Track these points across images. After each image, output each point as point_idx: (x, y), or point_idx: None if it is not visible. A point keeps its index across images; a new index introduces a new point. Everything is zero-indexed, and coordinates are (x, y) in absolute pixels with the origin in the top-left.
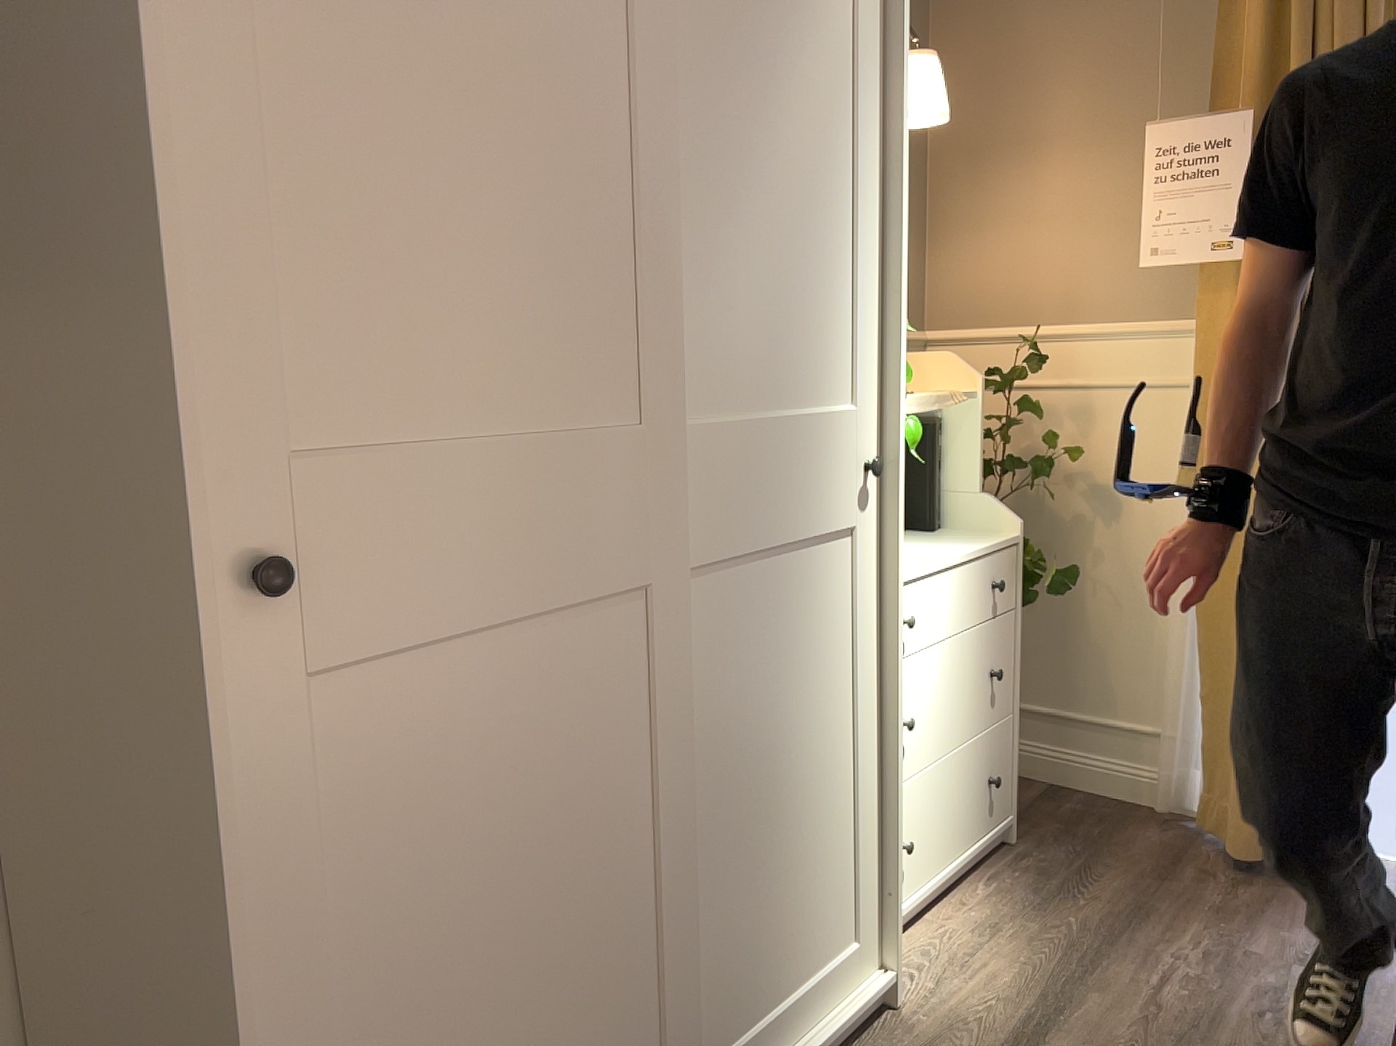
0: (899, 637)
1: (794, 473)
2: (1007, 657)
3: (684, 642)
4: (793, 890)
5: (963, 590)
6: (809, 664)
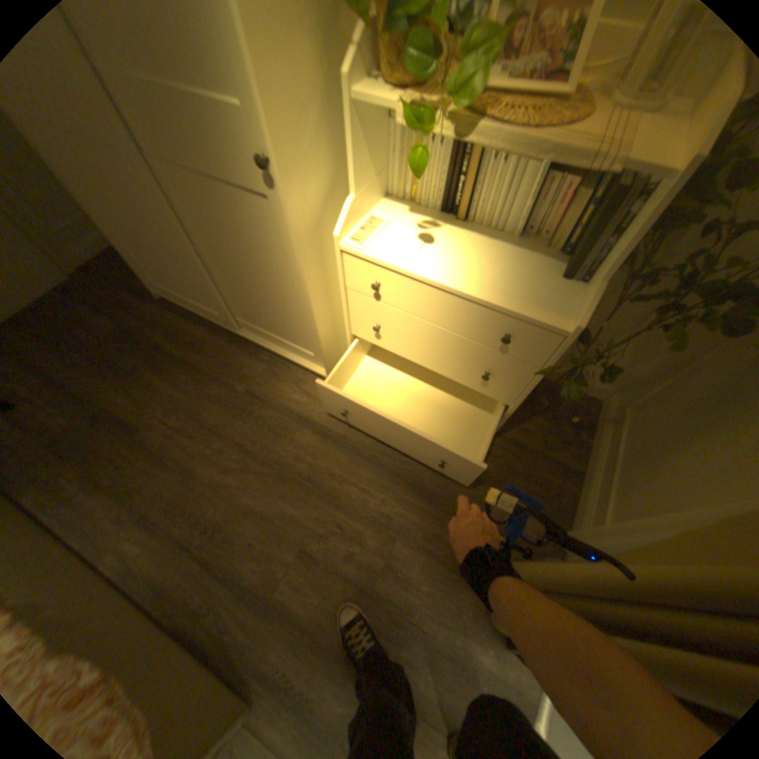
0: (304, 274)
1: (196, 135)
2: (509, 379)
3: (164, 188)
4: (269, 312)
5: (454, 311)
6: (252, 244)
